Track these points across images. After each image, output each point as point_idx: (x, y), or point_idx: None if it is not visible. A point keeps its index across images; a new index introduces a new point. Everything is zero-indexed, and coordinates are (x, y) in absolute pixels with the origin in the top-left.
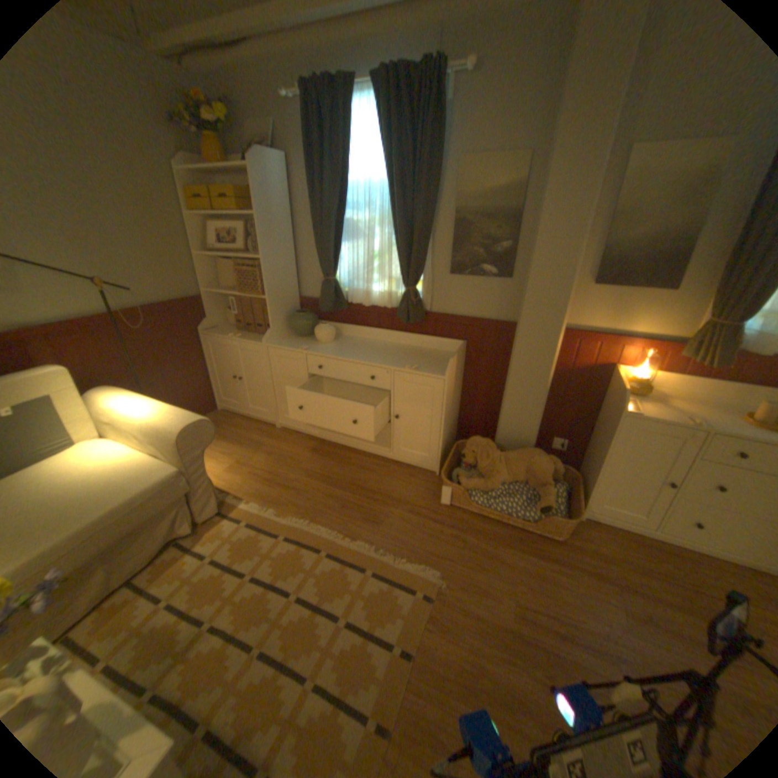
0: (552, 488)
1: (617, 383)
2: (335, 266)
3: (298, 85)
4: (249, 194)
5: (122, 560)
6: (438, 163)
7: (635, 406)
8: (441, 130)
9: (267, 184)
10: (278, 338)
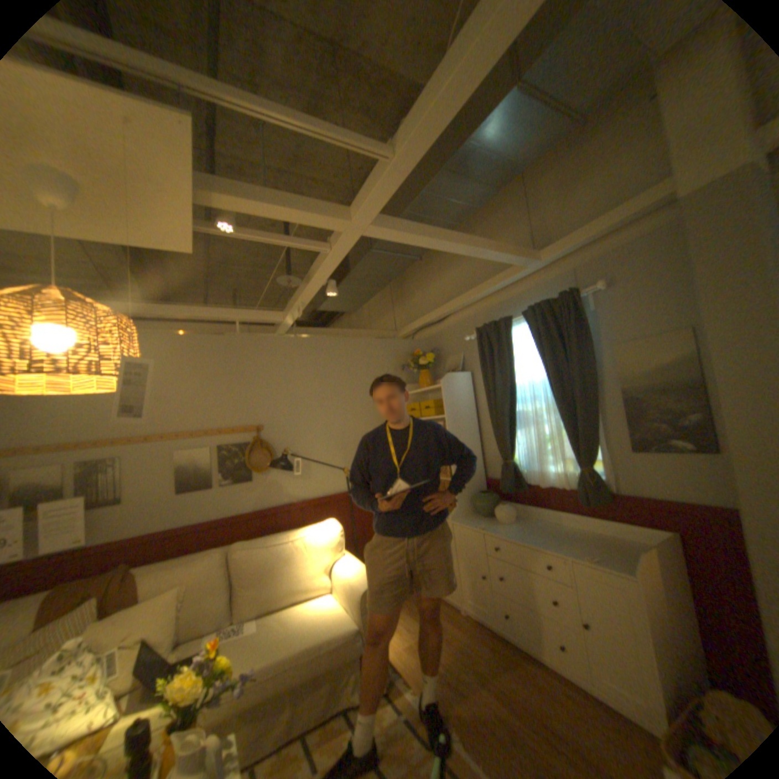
0: None
1: None
2: (510, 451)
3: (475, 331)
4: (444, 403)
5: (304, 709)
6: (589, 356)
7: None
8: (585, 332)
9: (455, 395)
10: (464, 517)
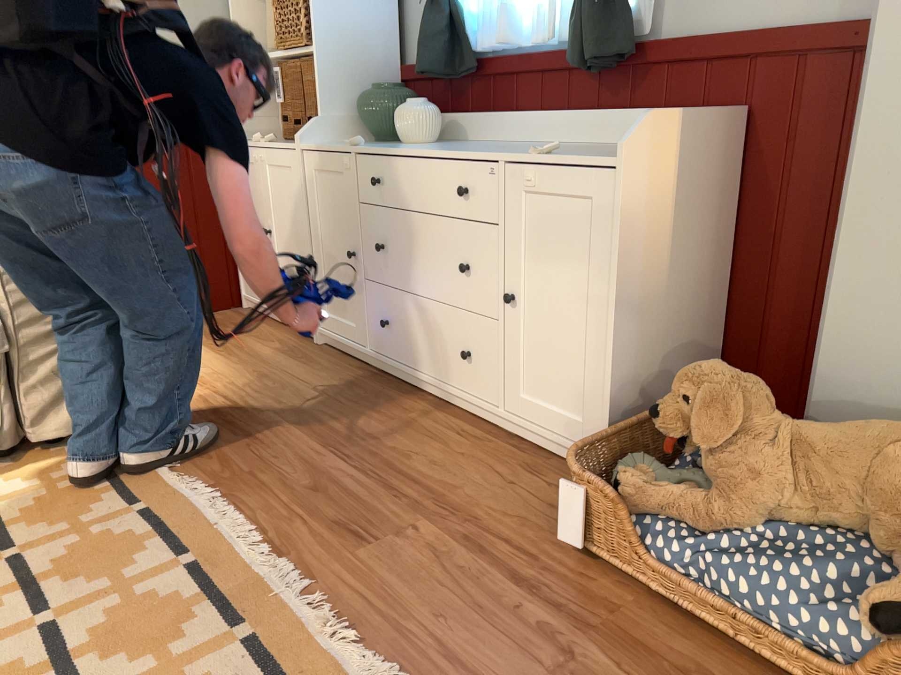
0: None
1: None
2: None
3: None
4: None
5: None
6: None
7: None
8: None
9: None
10: (334, 141)
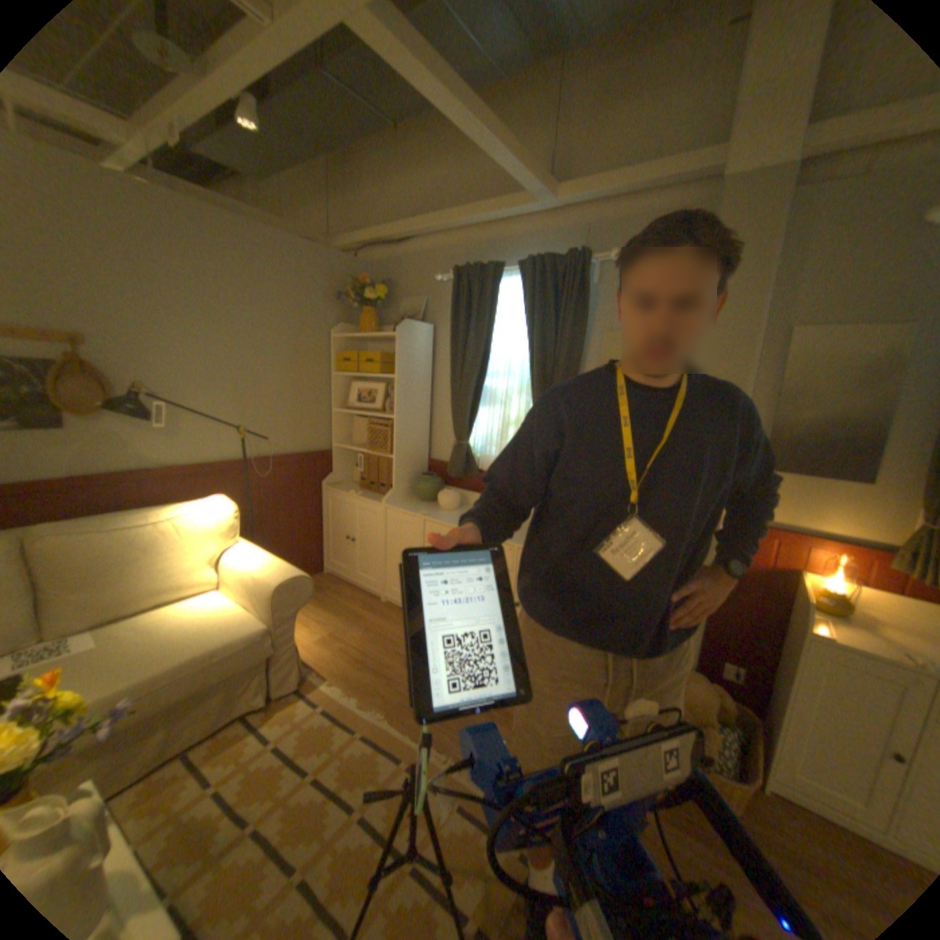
0: (716, 733)
1: (803, 596)
2: (467, 431)
3: (452, 271)
4: (393, 360)
5: (185, 726)
6: (580, 338)
7: (827, 628)
8: (583, 309)
9: (411, 352)
10: (399, 500)
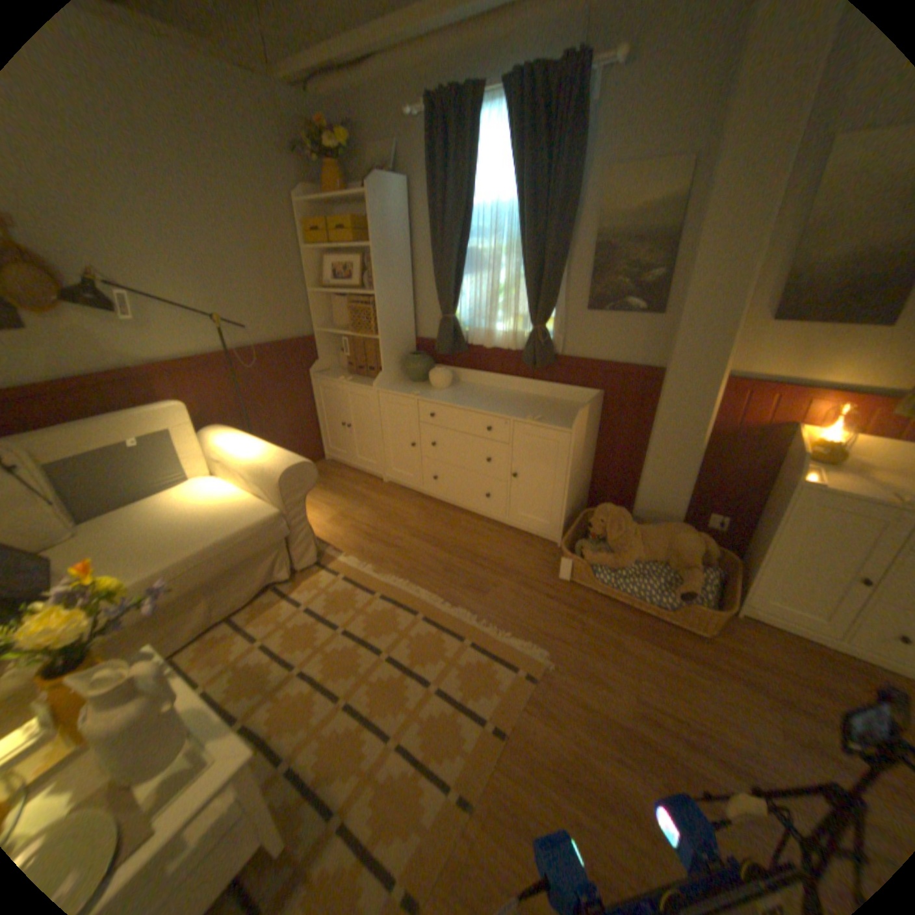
0: (699, 572)
1: (797, 447)
2: (455, 302)
3: (423, 100)
4: (367, 224)
5: (223, 595)
6: (578, 177)
7: (818, 475)
8: (582, 137)
9: (386, 213)
10: (390, 382)
